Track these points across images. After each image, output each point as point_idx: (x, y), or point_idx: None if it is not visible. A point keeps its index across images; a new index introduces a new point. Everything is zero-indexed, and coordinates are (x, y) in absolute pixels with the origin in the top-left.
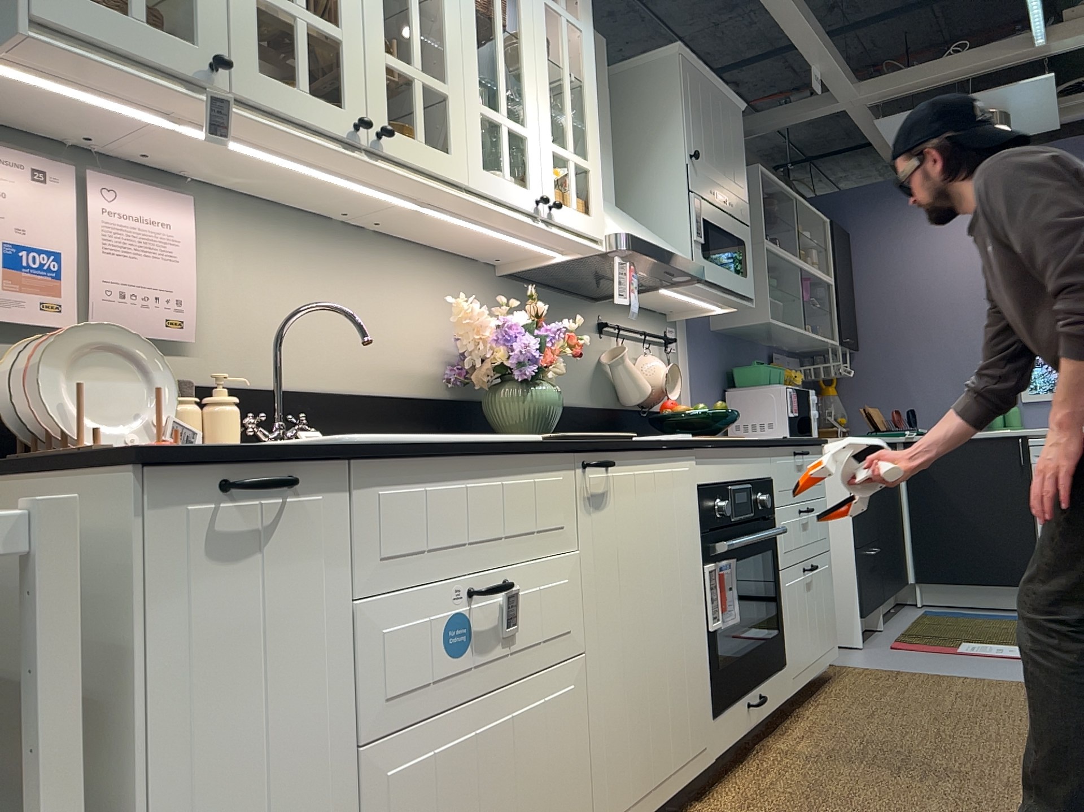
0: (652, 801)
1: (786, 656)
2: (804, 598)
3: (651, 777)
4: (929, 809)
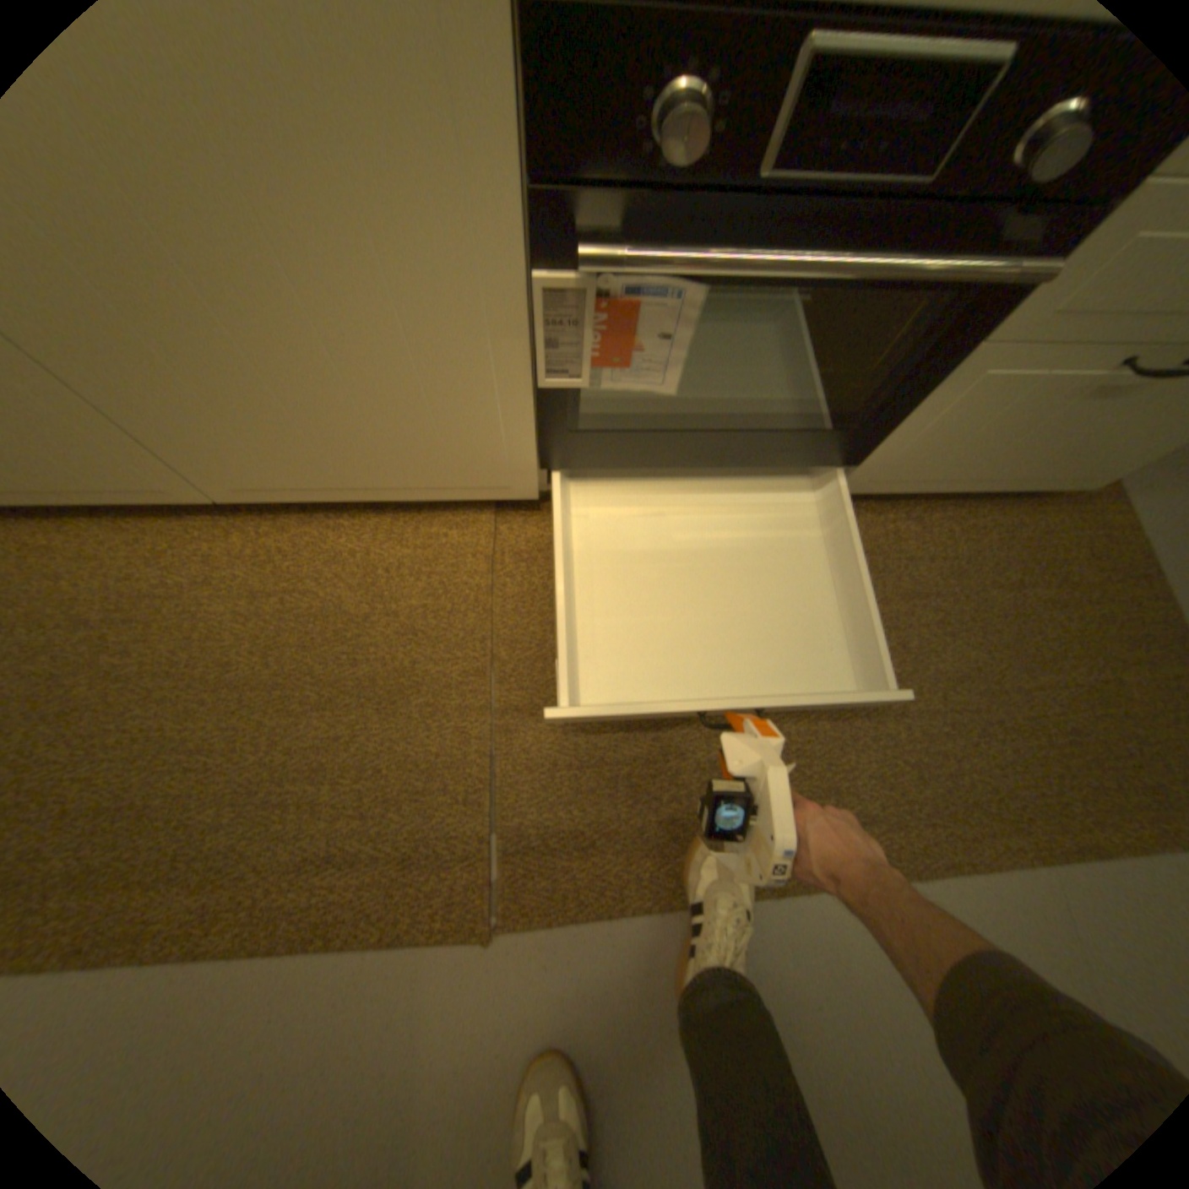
0: (347, 495)
1: (869, 458)
2: (1050, 404)
3: (336, 481)
4: (624, 748)
